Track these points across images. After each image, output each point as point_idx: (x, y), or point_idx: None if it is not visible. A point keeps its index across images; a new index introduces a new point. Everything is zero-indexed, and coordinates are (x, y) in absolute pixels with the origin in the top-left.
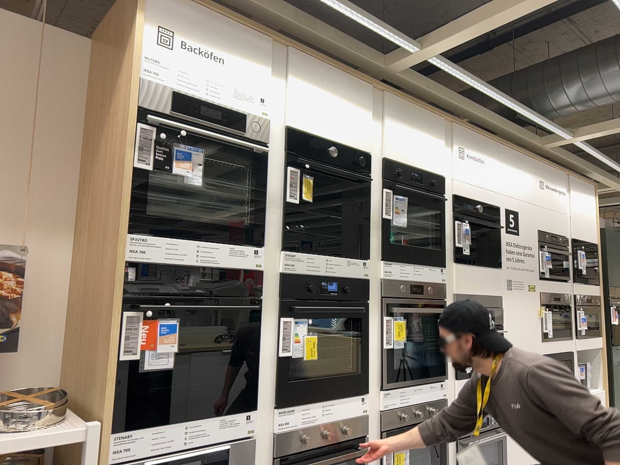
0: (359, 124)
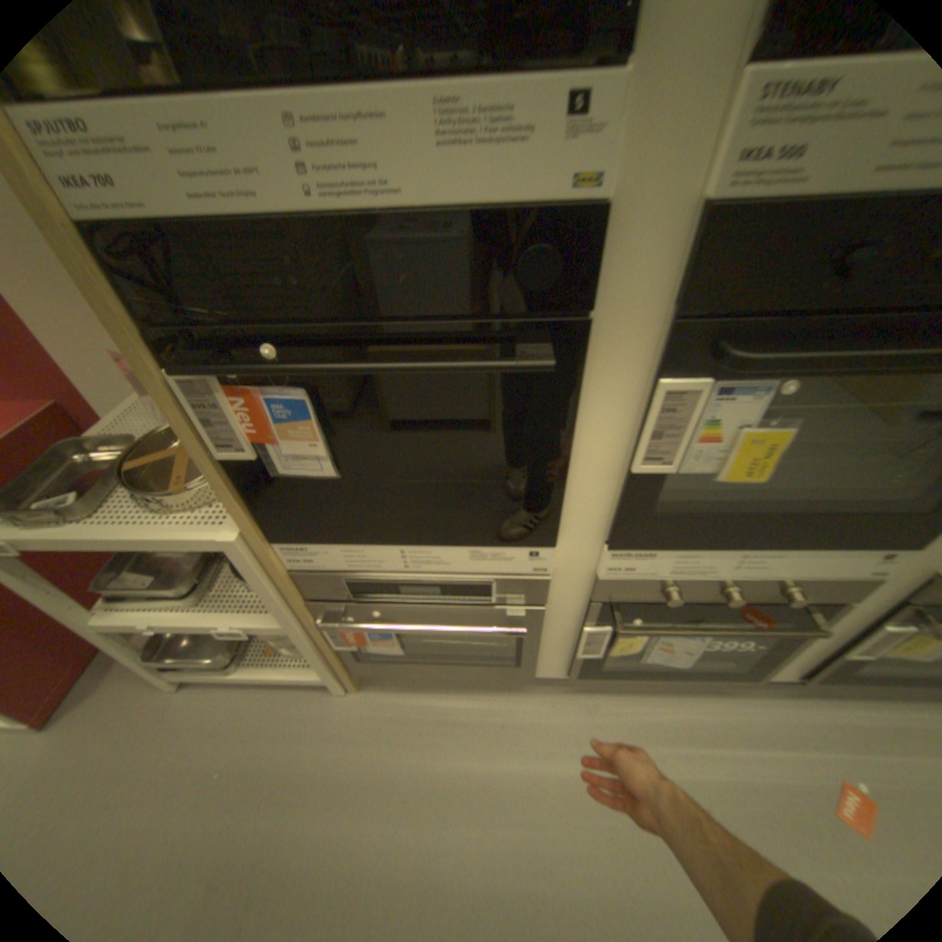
0: None
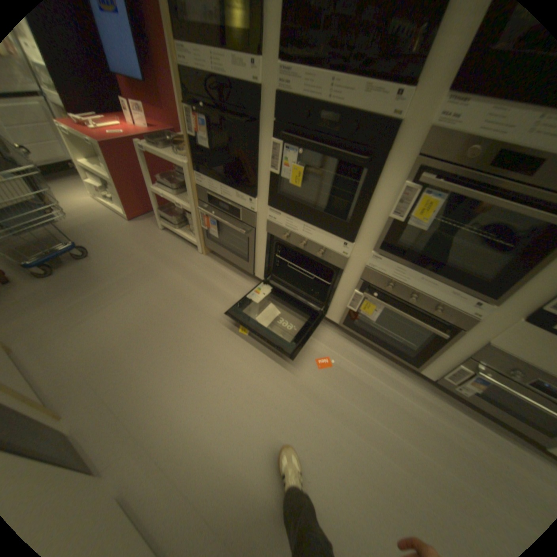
0: None
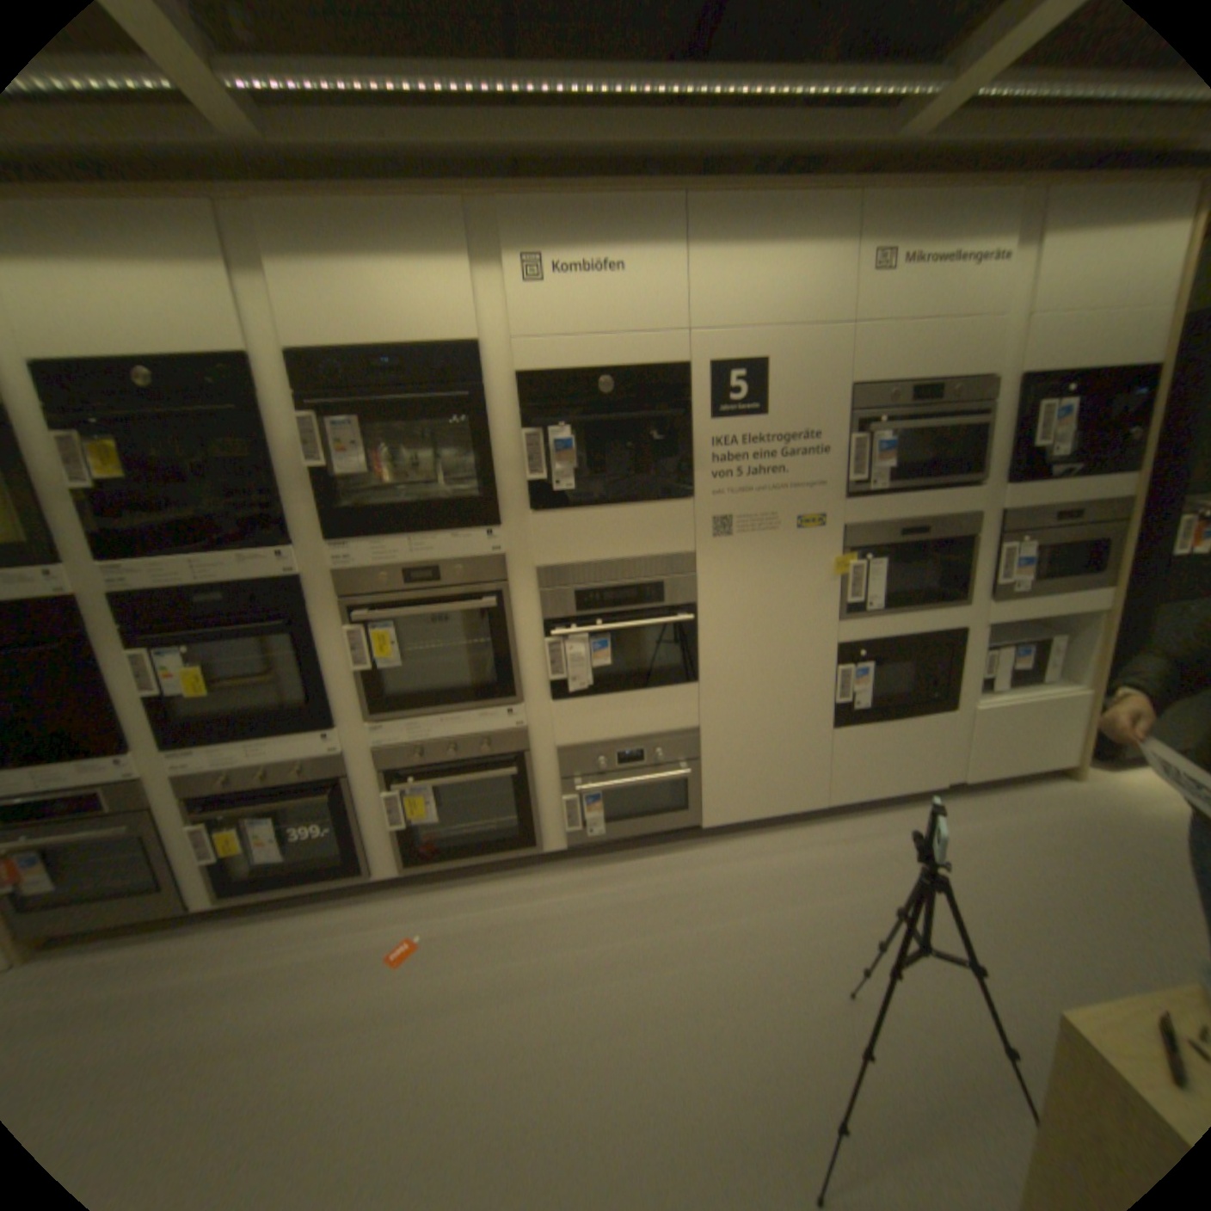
0: (197, 295)
